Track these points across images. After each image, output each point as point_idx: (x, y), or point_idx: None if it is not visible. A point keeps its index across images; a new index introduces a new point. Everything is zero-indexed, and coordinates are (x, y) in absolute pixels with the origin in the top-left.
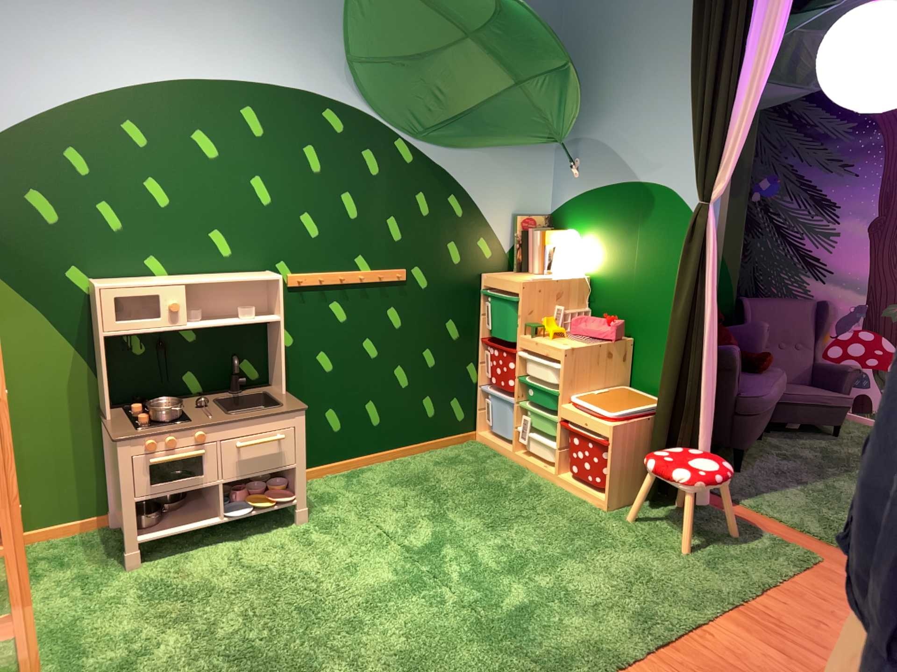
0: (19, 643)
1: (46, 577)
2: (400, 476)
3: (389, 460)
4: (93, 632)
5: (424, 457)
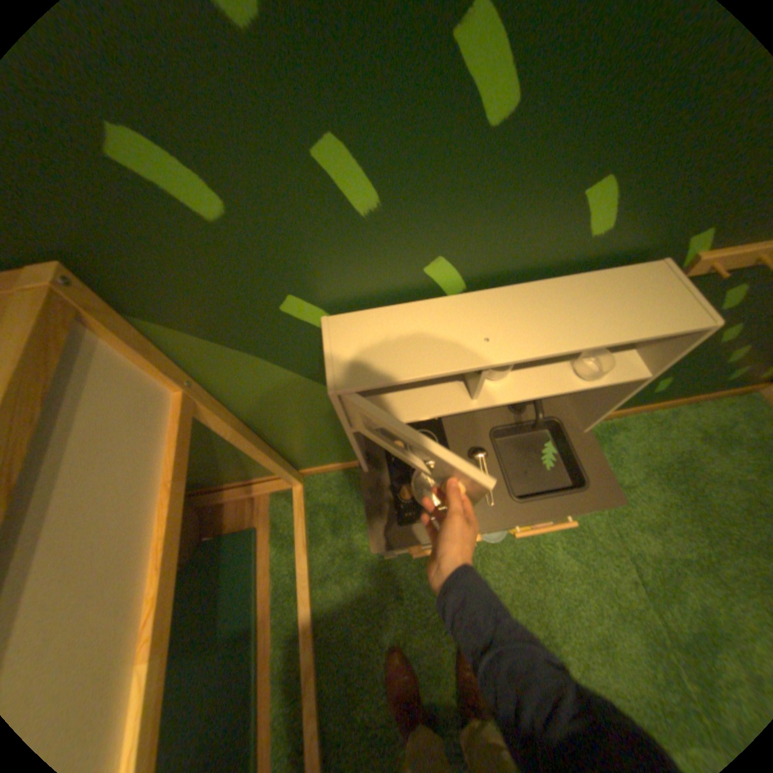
0: (303, 673)
1: (323, 541)
2: (658, 452)
3: (646, 413)
4: (360, 662)
5: (688, 414)
